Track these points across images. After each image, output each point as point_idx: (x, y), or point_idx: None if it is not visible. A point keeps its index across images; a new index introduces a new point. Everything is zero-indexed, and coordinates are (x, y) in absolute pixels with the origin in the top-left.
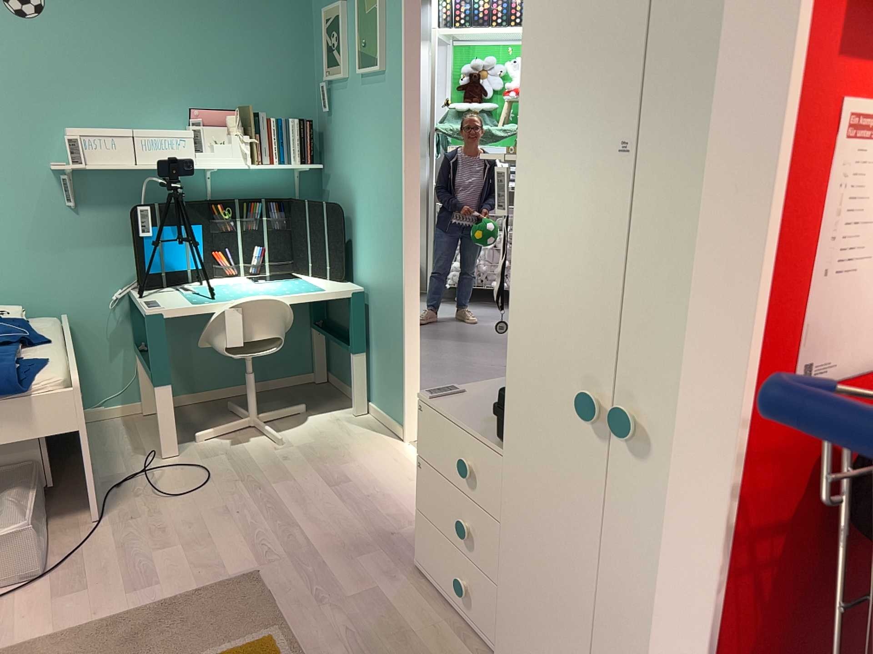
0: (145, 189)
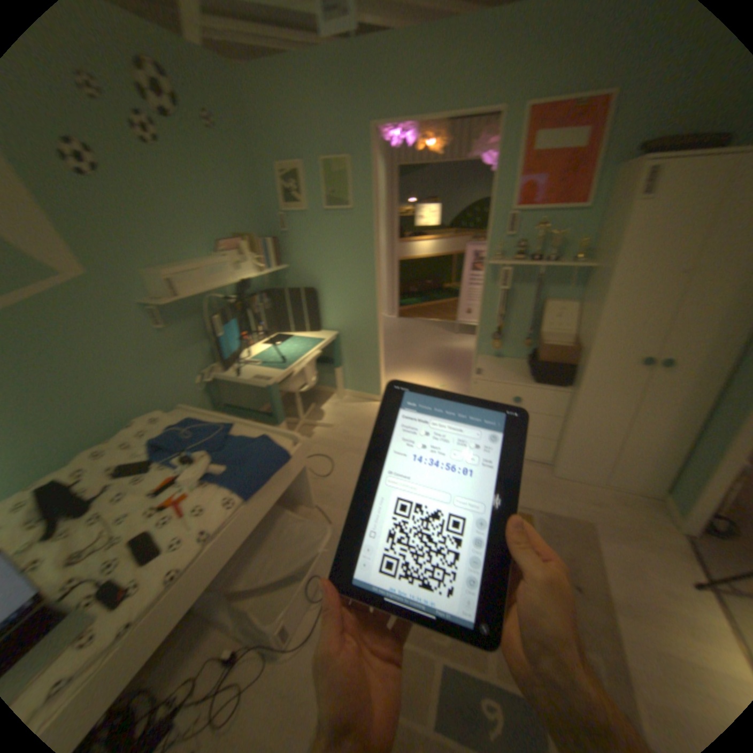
0: (202, 304)
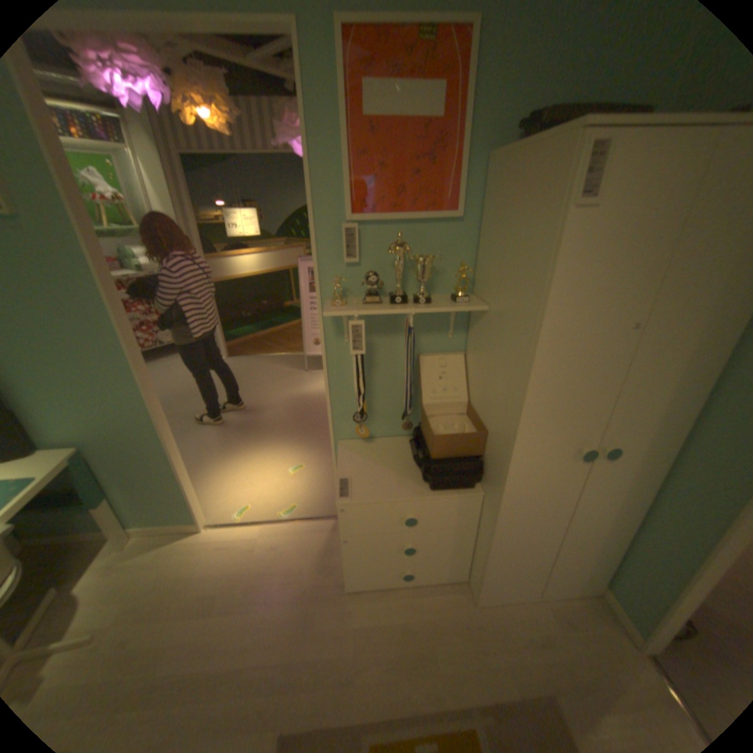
0: None
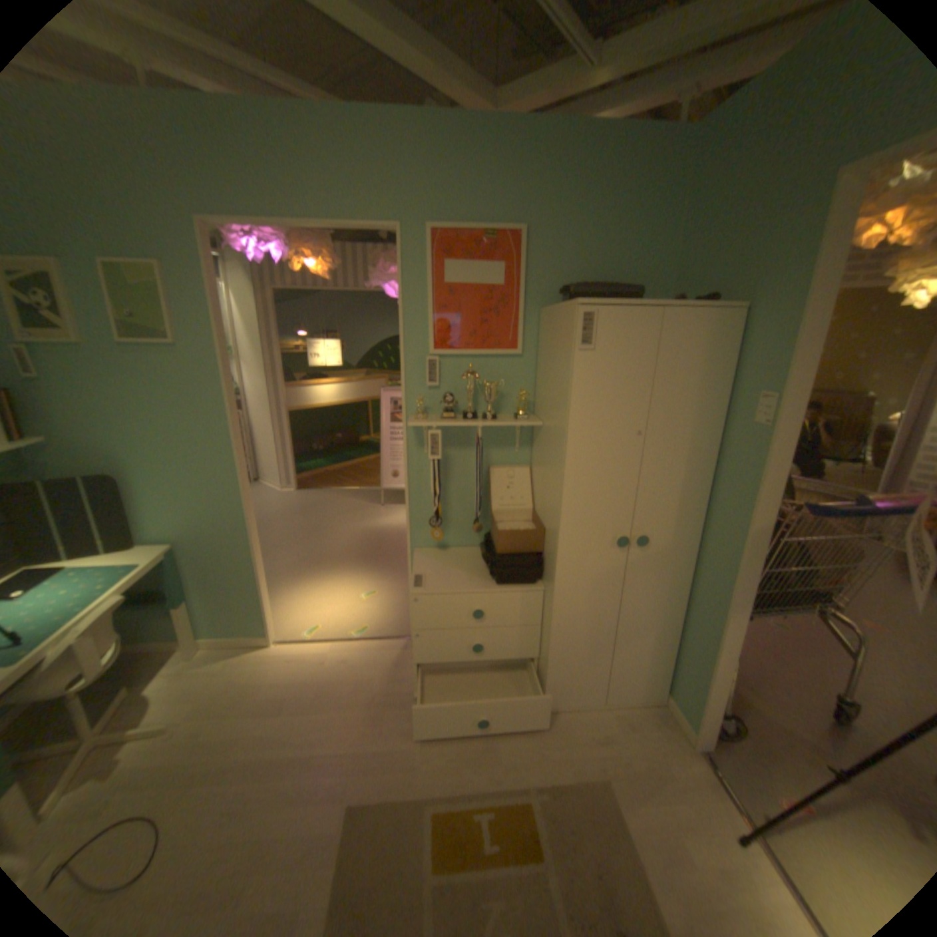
0: None
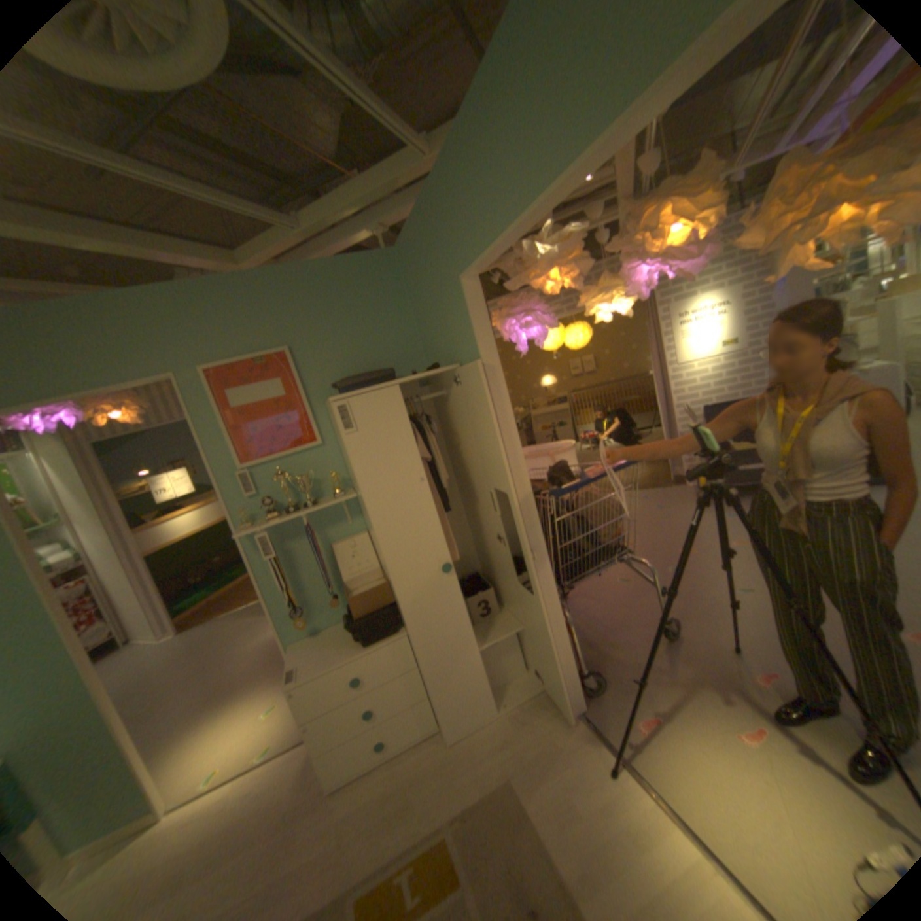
0: None
